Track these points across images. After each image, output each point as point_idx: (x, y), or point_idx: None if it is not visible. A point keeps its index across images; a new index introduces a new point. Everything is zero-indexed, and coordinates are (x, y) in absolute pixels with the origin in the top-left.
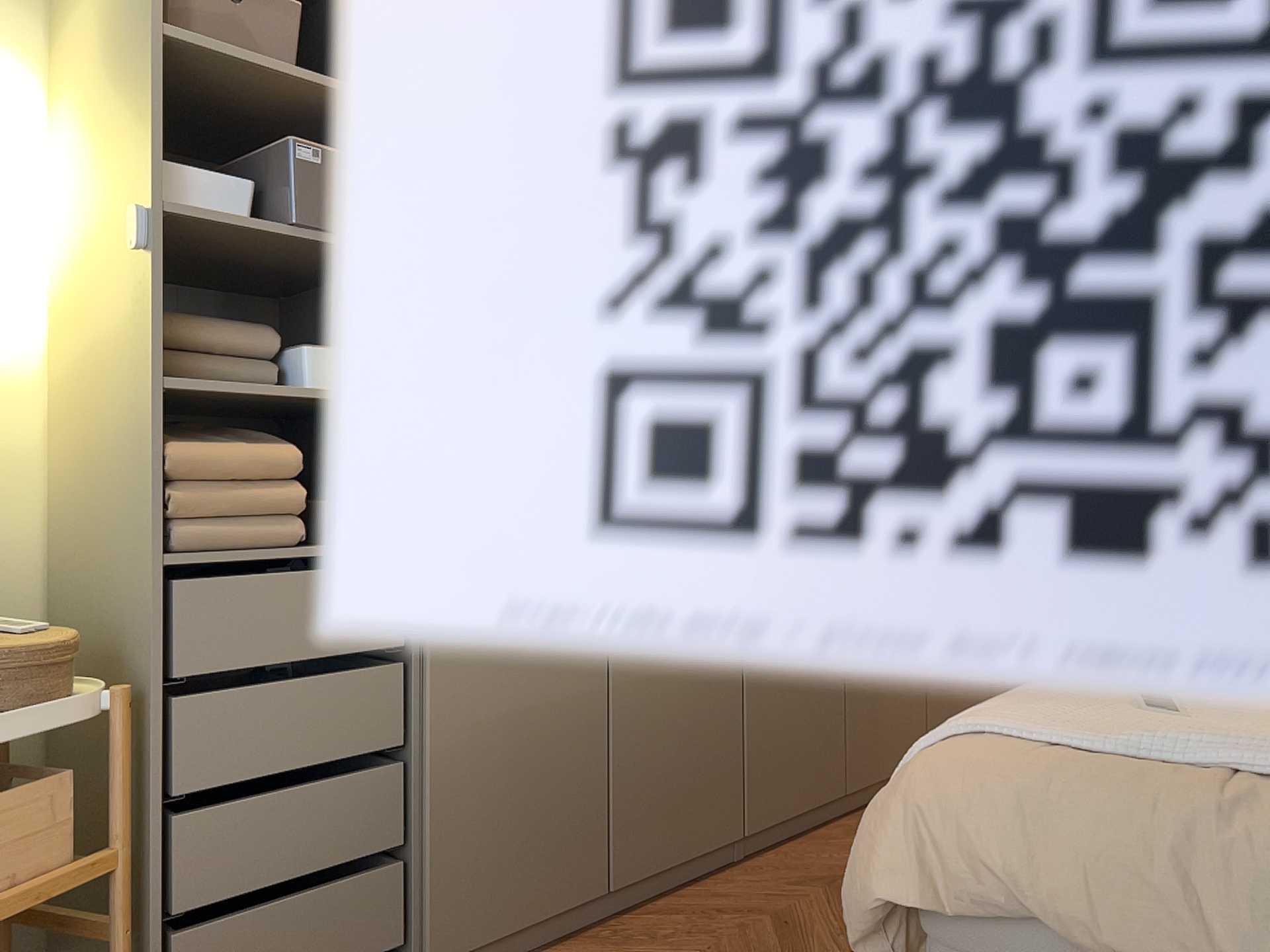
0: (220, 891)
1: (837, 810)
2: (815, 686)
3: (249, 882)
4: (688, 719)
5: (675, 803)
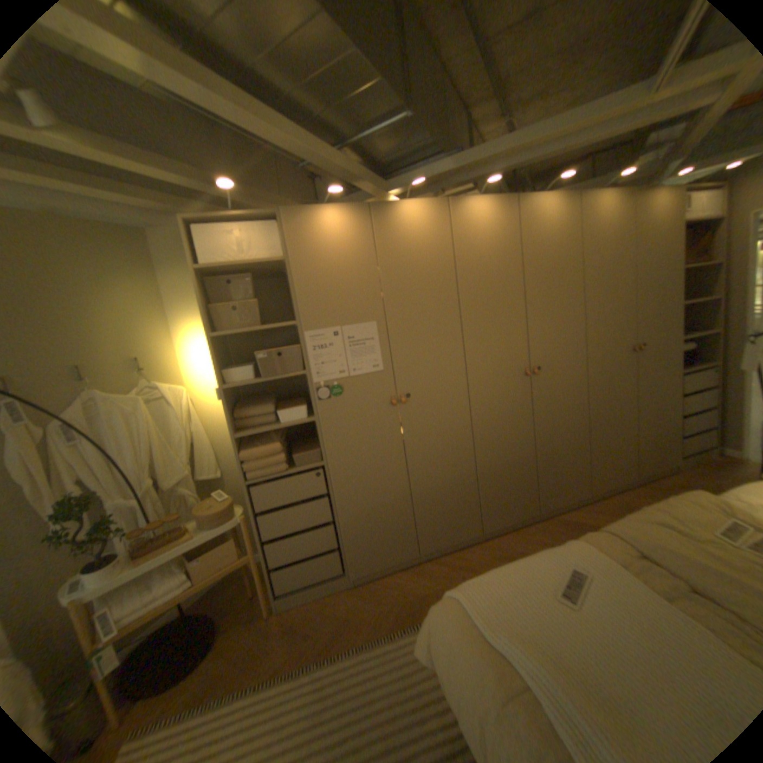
0: (282, 562)
1: (535, 520)
2: (517, 478)
3: (290, 559)
4: (449, 499)
5: (446, 527)
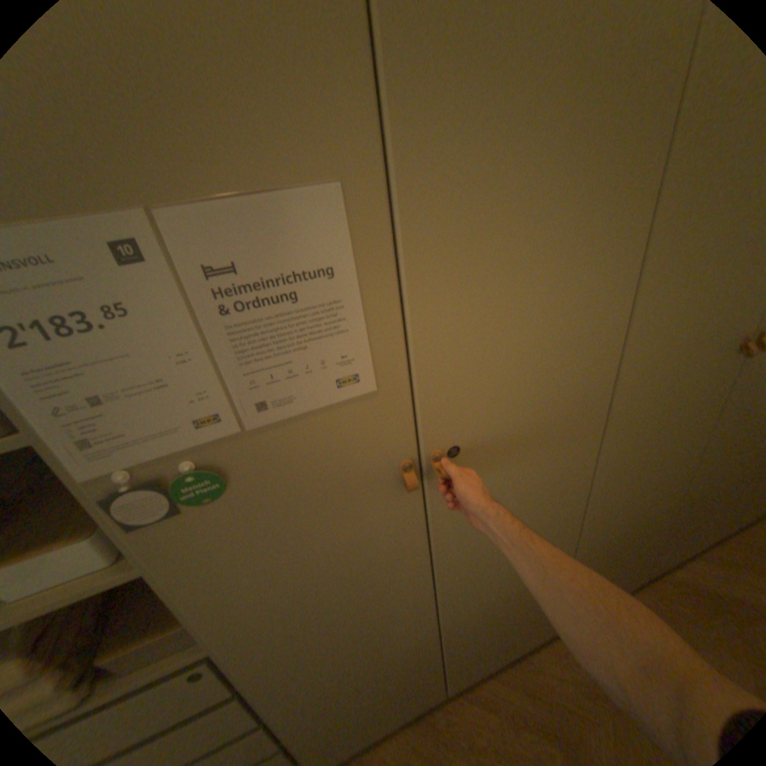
0: None
1: (638, 585)
2: (639, 546)
3: None
4: (514, 612)
5: (500, 648)
